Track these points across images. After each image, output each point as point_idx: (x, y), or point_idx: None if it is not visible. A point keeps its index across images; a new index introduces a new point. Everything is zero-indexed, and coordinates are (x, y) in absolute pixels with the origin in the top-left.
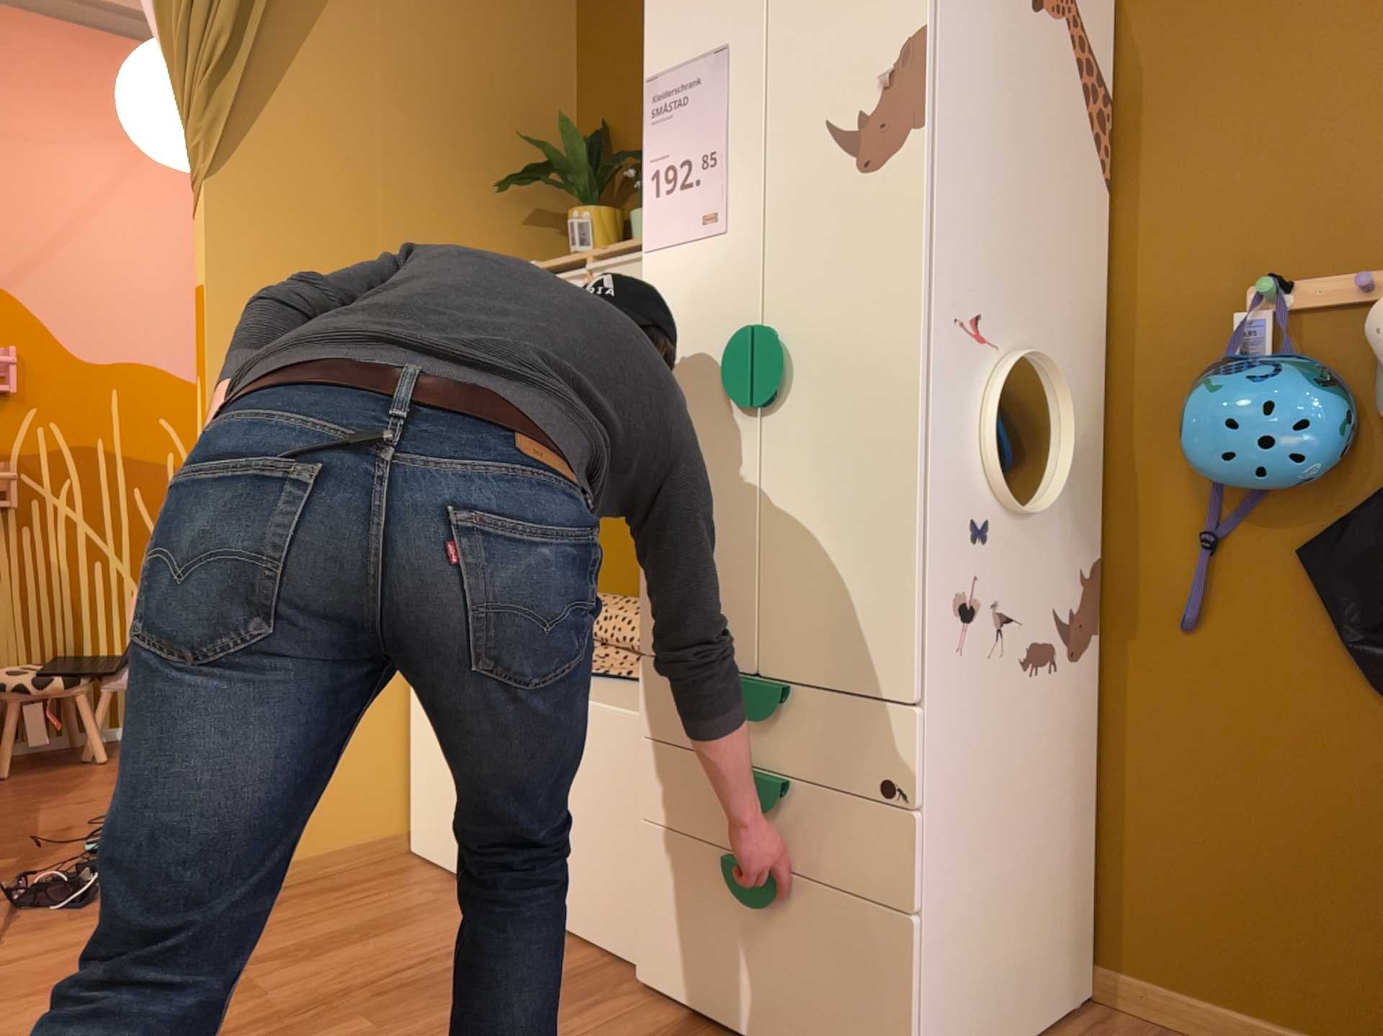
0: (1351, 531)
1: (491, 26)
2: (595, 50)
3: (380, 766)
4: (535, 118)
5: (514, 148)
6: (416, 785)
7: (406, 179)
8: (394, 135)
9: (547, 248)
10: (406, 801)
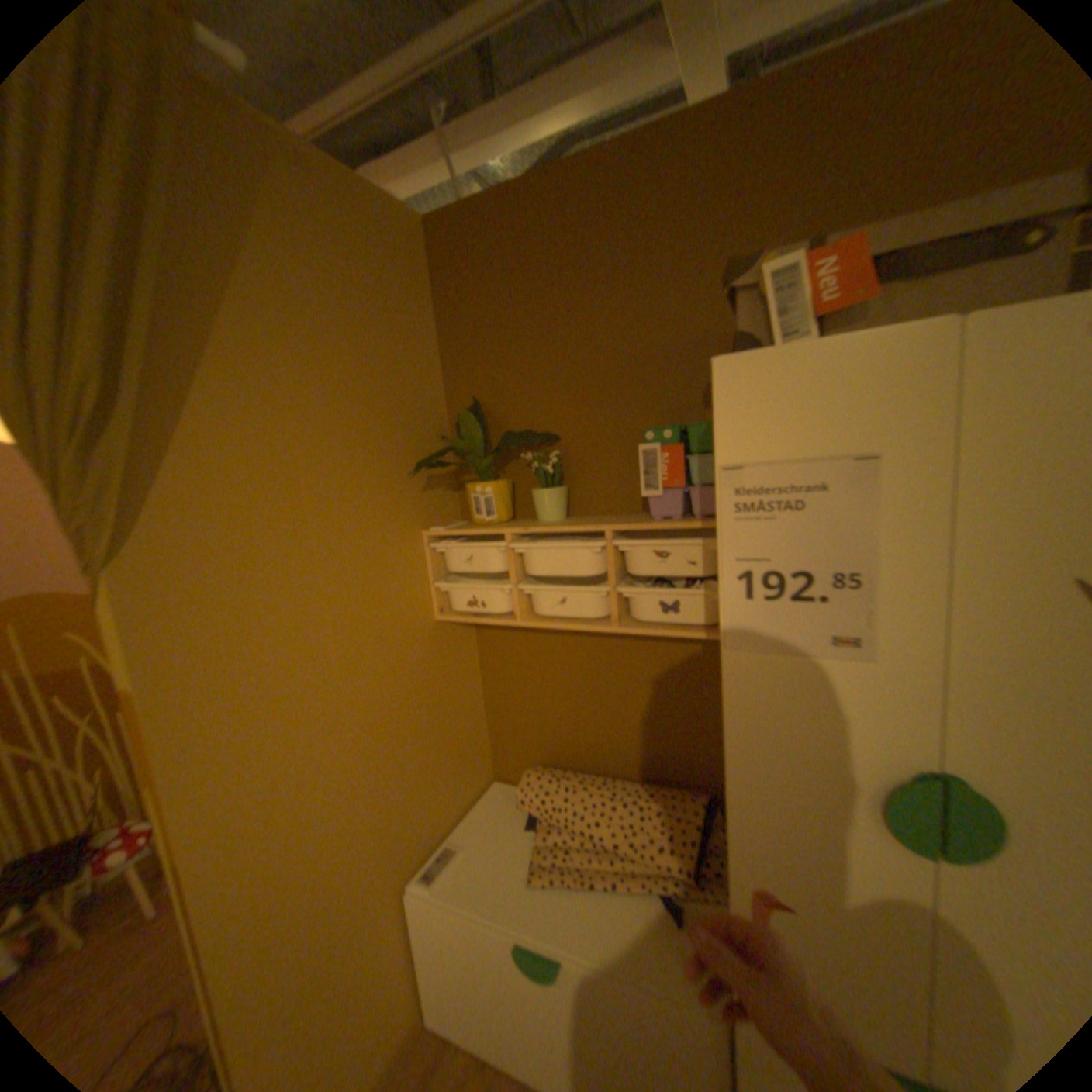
0: None
1: (373, 319)
2: (456, 334)
3: (393, 985)
4: (417, 396)
5: (406, 428)
6: (425, 982)
7: (328, 484)
8: (310, 444)
9: (440, 504)
10: (415, 988)
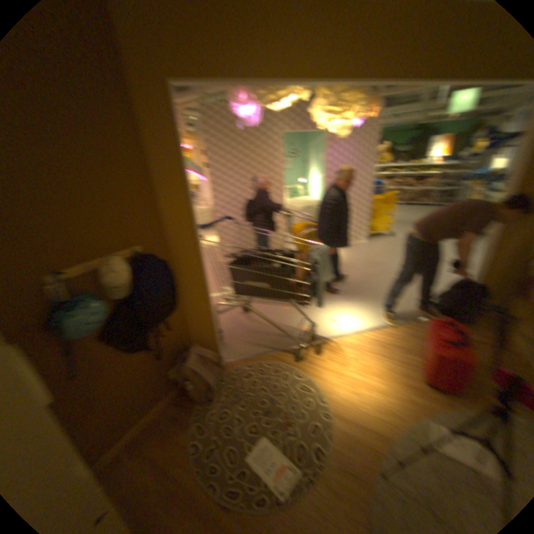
0: (108, 327)
1: None
2: None
3: None
4: None
5: None
6: None
7: None
8: None
9: None
10: None
